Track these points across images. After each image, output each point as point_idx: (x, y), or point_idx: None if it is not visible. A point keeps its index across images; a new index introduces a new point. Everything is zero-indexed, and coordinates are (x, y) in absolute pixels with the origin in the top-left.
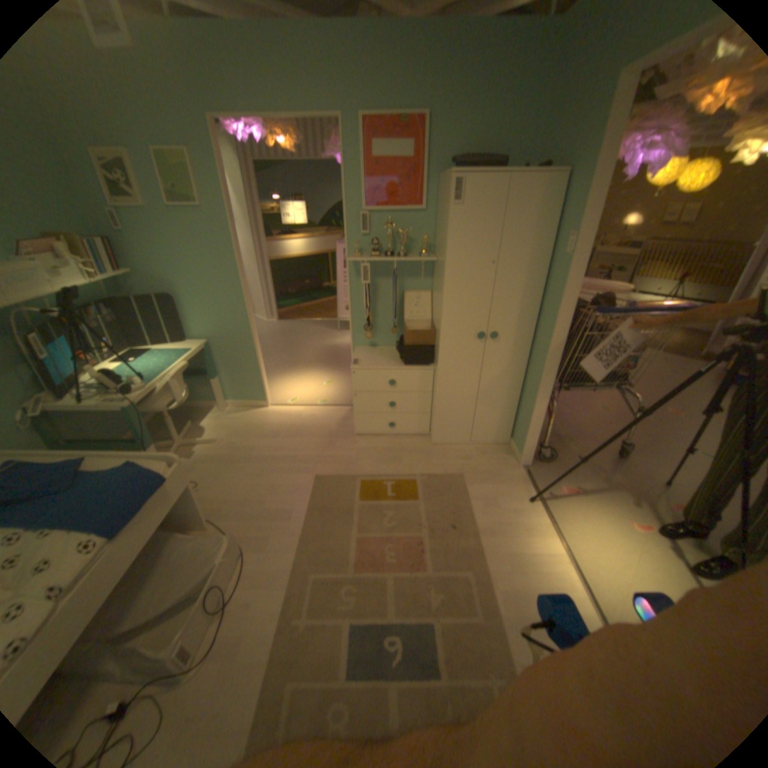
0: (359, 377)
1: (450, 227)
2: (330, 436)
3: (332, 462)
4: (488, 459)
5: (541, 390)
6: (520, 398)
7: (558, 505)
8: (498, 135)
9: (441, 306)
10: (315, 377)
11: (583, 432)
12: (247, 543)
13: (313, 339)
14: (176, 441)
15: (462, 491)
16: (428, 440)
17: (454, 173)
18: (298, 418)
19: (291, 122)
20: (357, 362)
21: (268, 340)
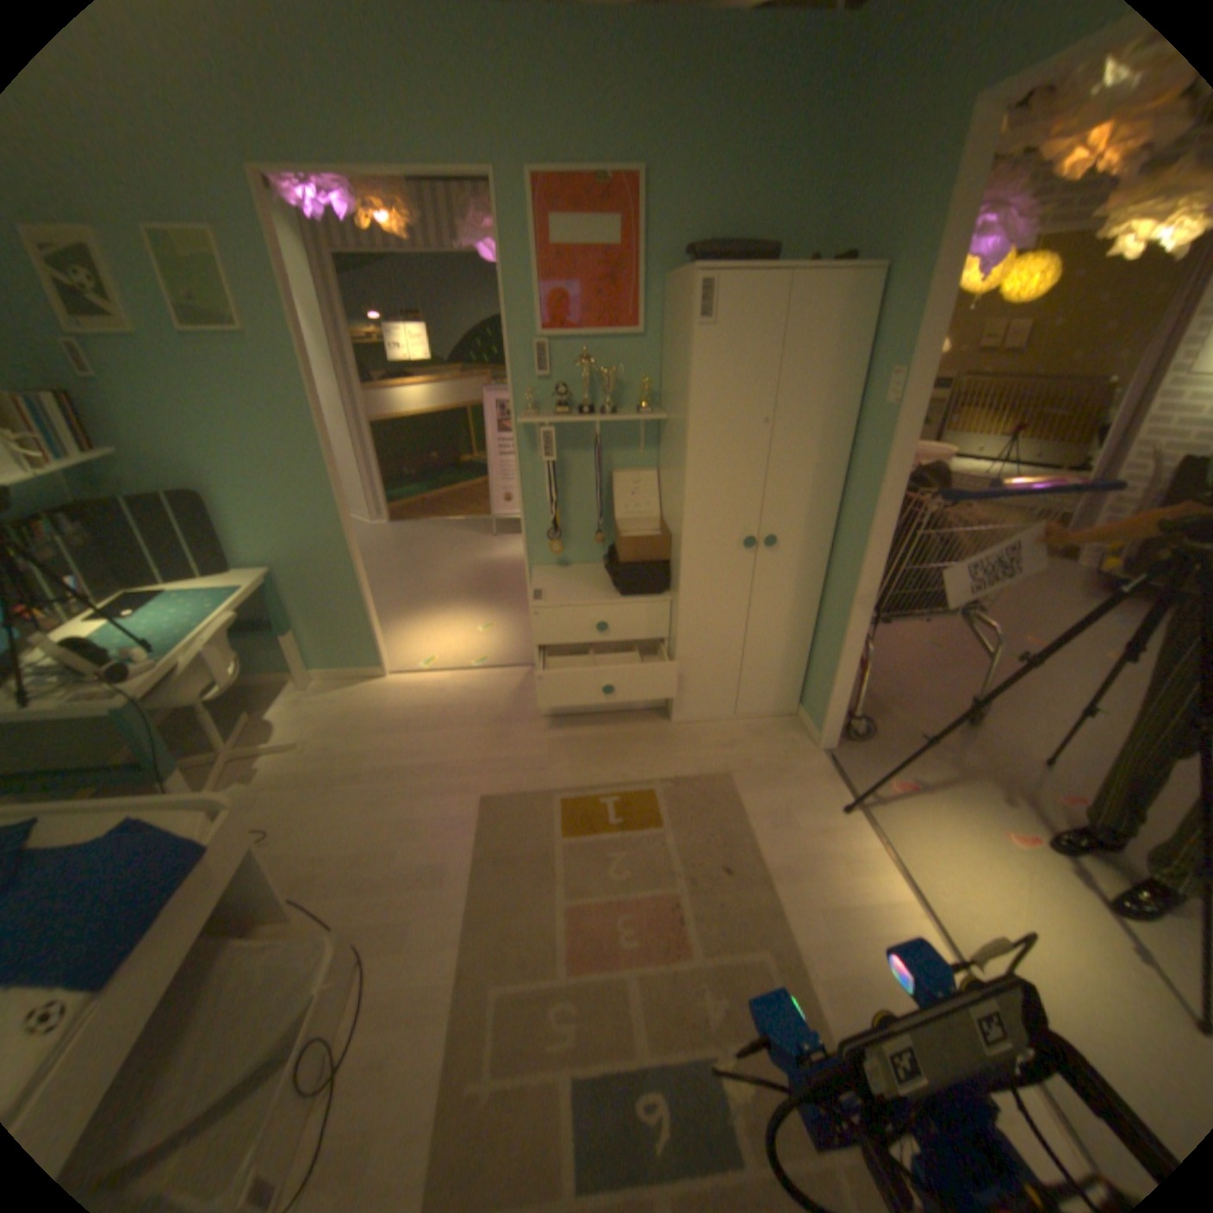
0: (544, 623)
1: (693, 364)
2: (498, 725)
3: (507, 771)
4: (766, 745)
5: (851, 629)
6: (812, 640)
7: (890, 815)
8: (758, 212)
9: (682, 498)
10: (462, 620)
11: (907, 687)
12: (367, 941)
13: (453, 554)
14: (221, 756)
15: (734, 806)
16: (665, 718)
17: (699, 273)
18: (441, 696)
19: (395, 192)
20: (540, 597)
21: (374, 560)
